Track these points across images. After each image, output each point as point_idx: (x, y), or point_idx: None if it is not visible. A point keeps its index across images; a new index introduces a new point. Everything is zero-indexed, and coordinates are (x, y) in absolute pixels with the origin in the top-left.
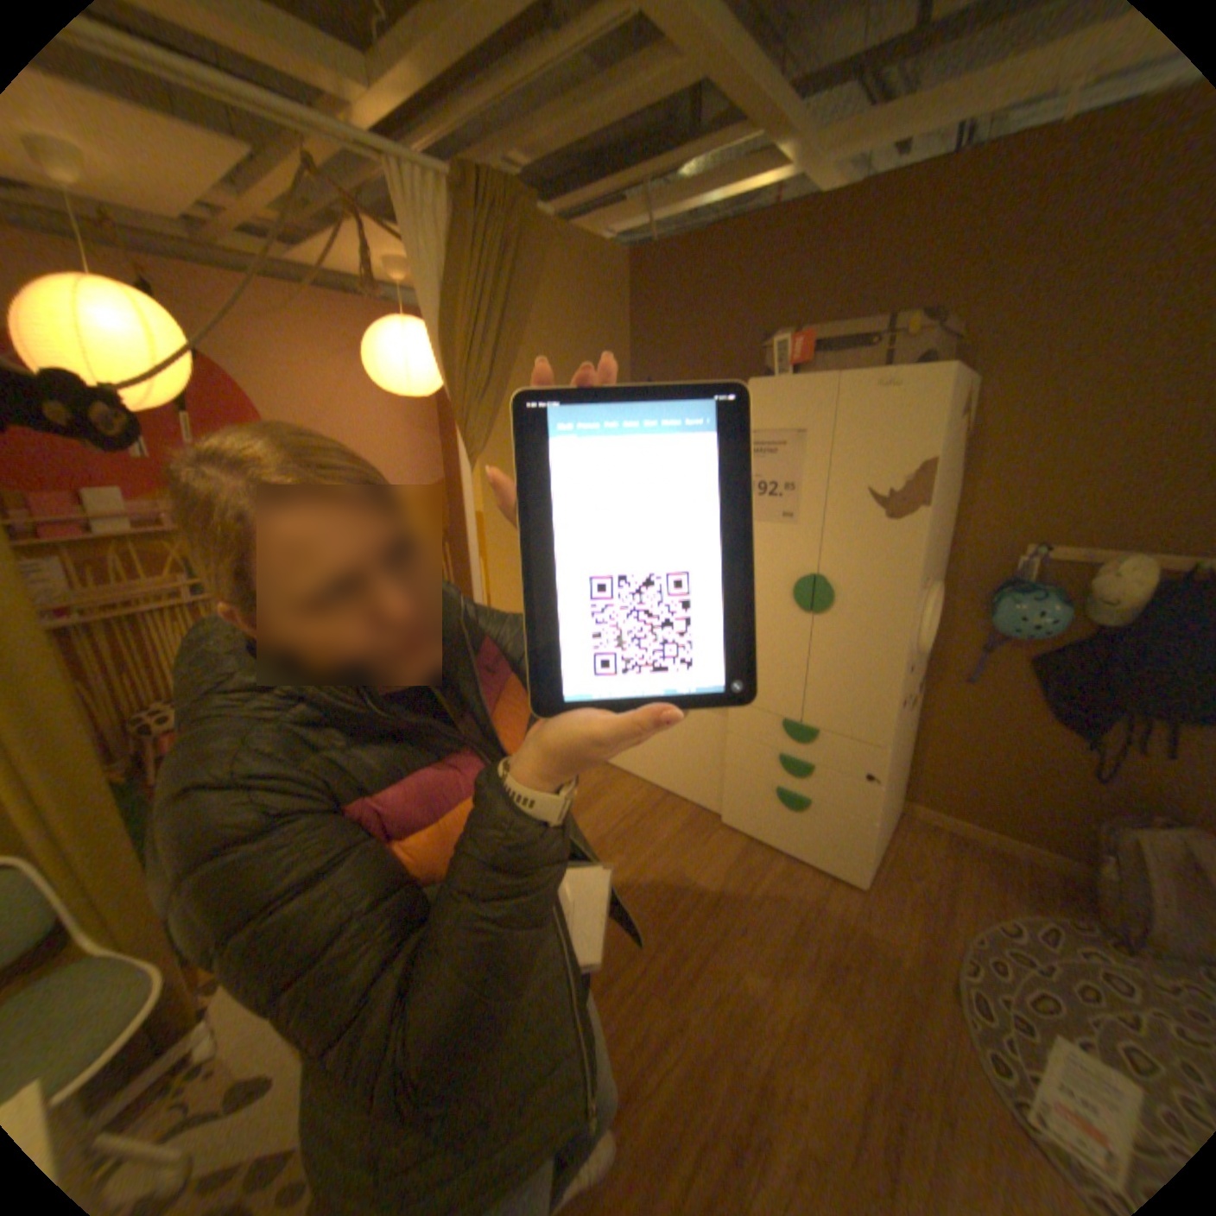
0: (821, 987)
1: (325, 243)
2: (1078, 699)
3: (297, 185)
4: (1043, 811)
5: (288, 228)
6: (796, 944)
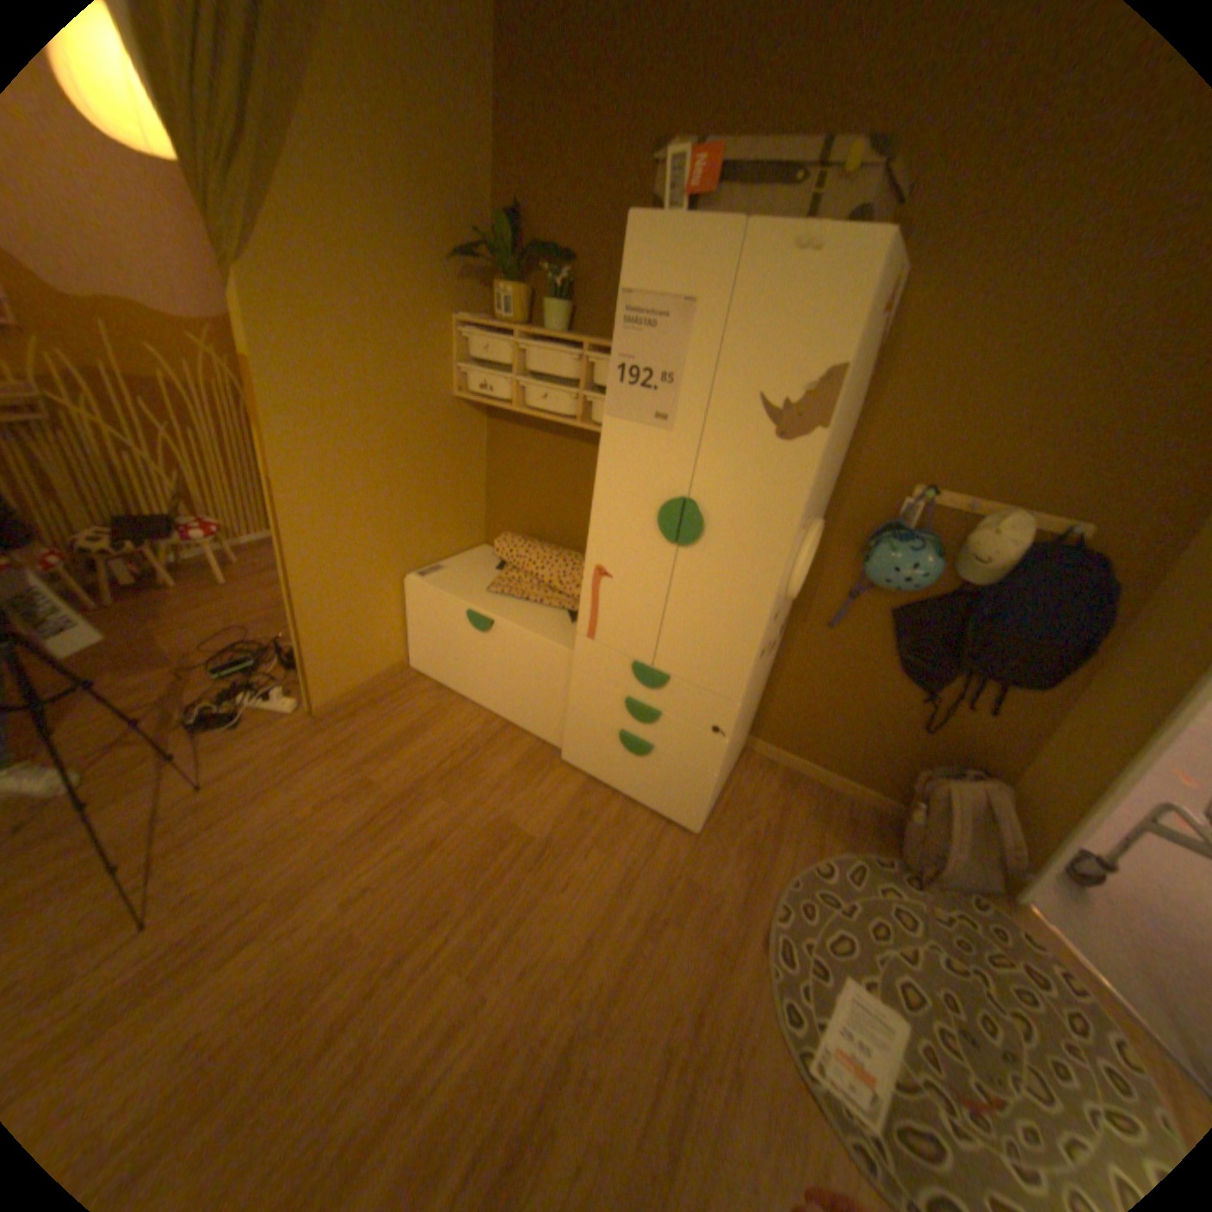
0: (636, 945)
1: None
2: (927, 653)
3: None
4: (872, 753)
5: None
6: (618, 896)
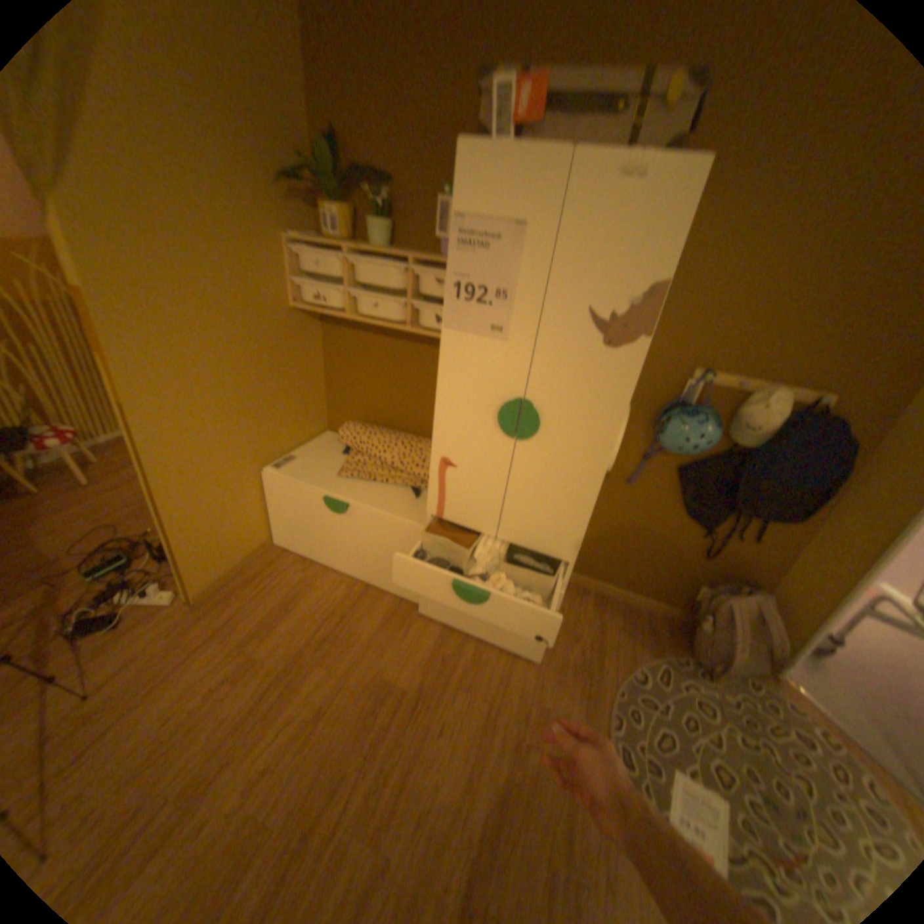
0: (507, 777)
1: None
2: (706, 500)
3: None
4: (663, 577)
5: None
6: (485, 734)
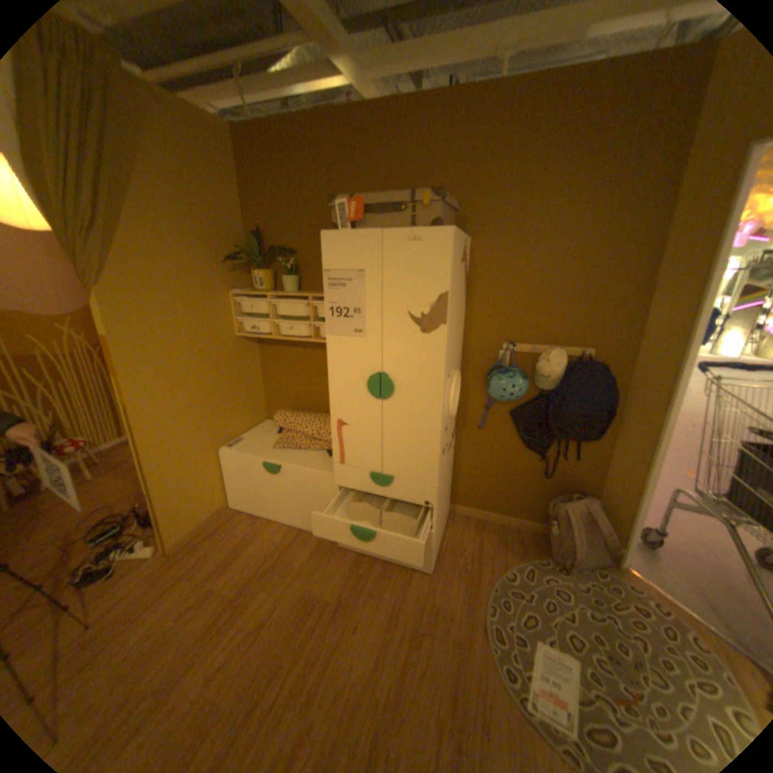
0: (406, 657)
1: None
2: (534, 432)
3: None
4: (521, 498)
5: None
6: (389, 628)
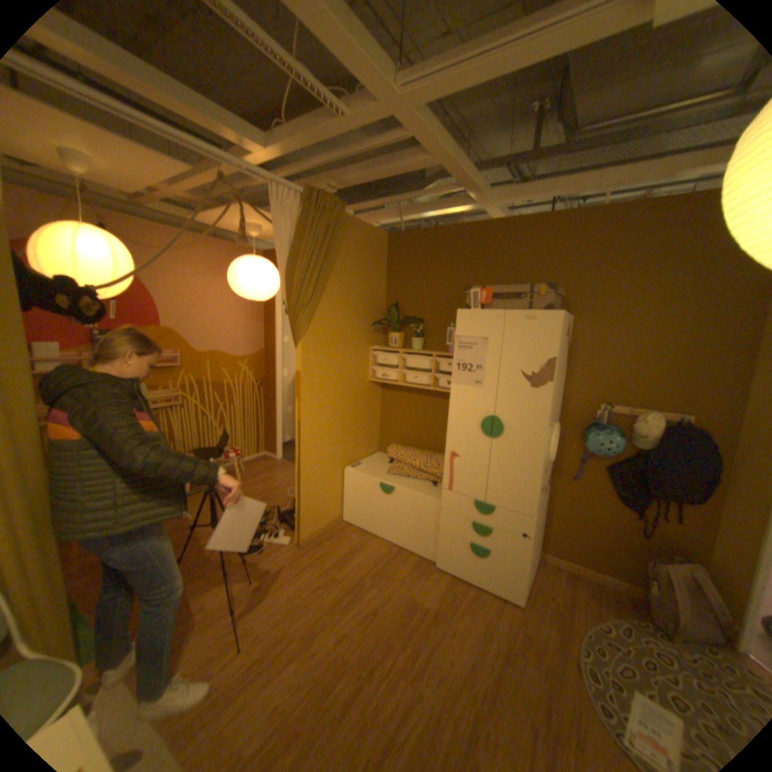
0: (501, 669)
1: (207, 210)
2: (631, 490)
3: (207, 184)
4: (617, 557)
5: (186, 200)
6: (484, 642)
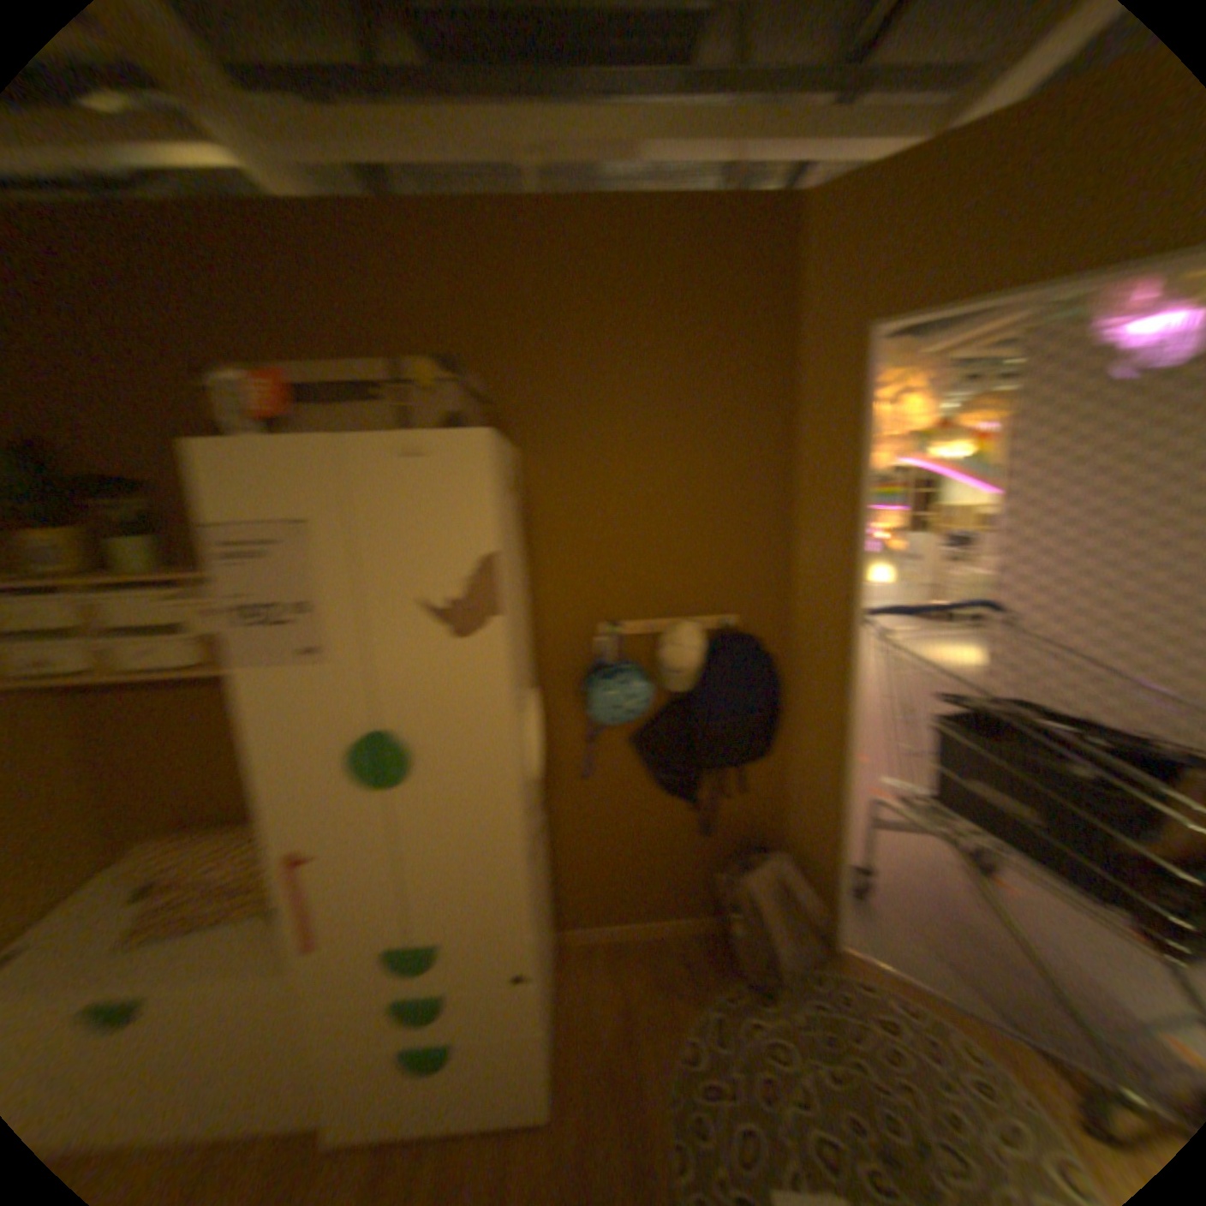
0: None
1: None
2: (670, 765)
3: None
4: (669, 882)
5: None
6: None
